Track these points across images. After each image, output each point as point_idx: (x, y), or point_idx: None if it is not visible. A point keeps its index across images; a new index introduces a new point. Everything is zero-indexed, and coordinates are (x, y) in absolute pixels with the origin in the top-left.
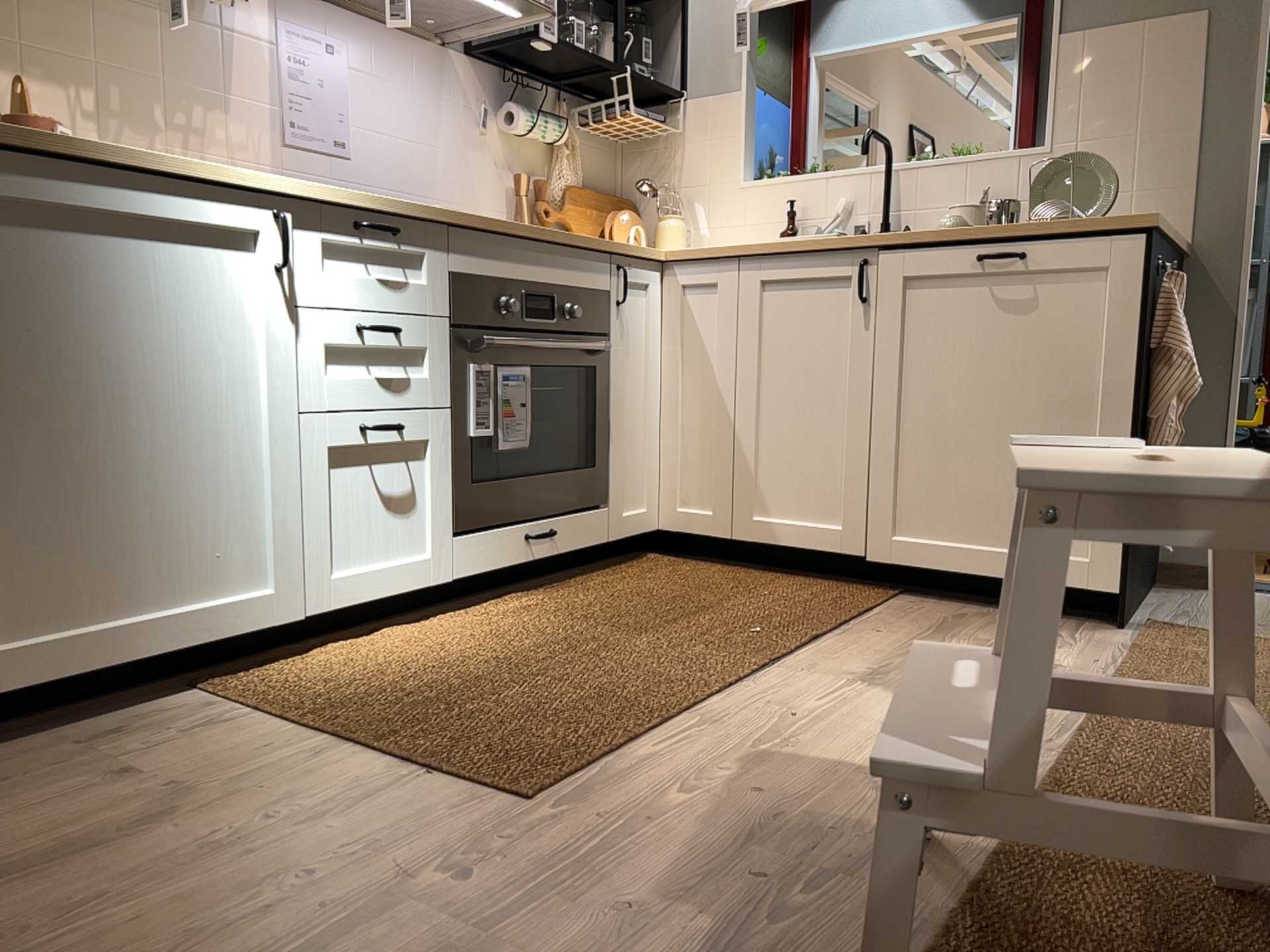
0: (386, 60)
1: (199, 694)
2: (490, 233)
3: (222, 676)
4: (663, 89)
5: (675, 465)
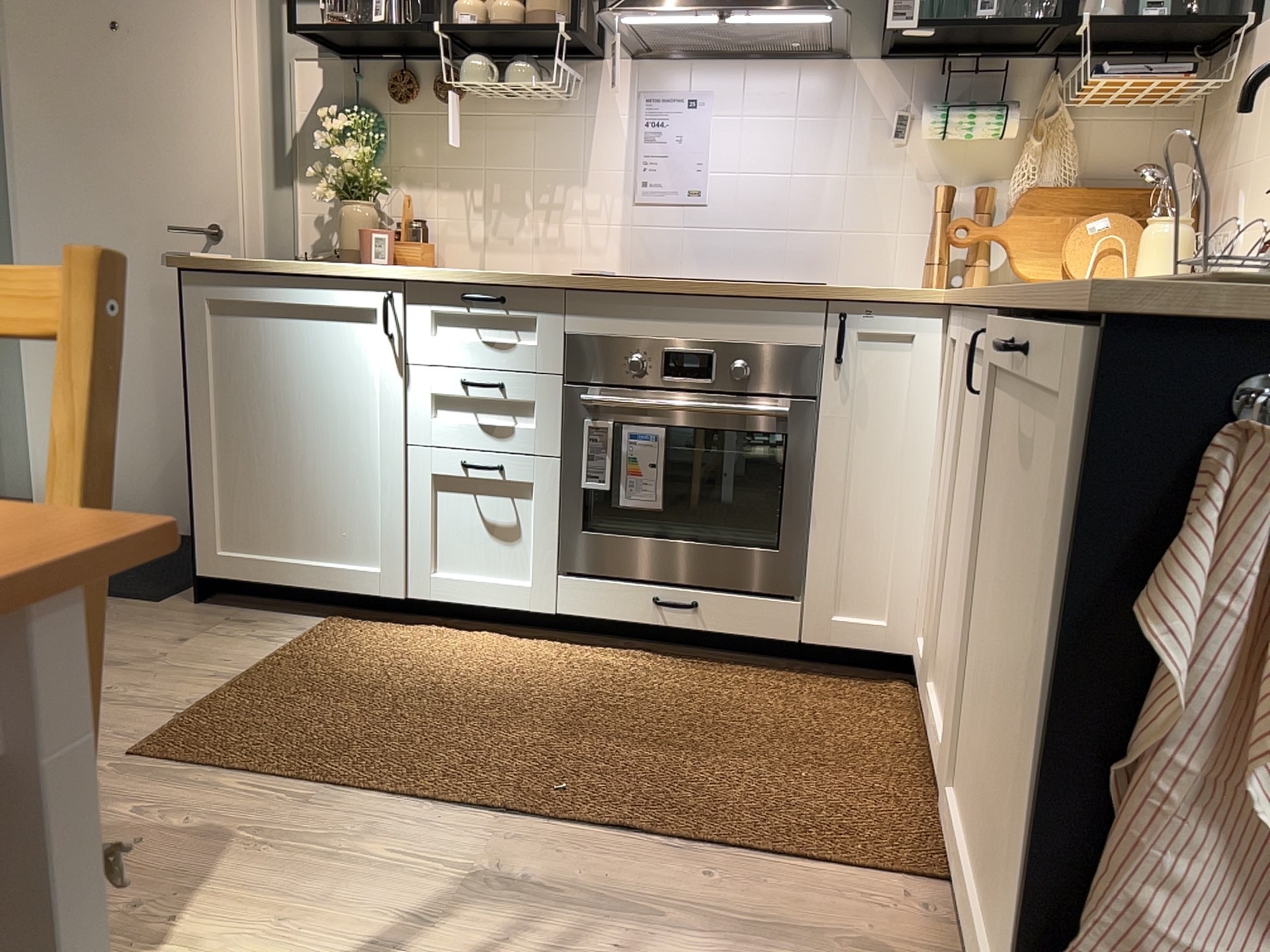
0: (757, 92)
1: (317, 623)
2: (617, 292)
3: (357, 618)
4: (1188, 22)
5: (926, 583)
